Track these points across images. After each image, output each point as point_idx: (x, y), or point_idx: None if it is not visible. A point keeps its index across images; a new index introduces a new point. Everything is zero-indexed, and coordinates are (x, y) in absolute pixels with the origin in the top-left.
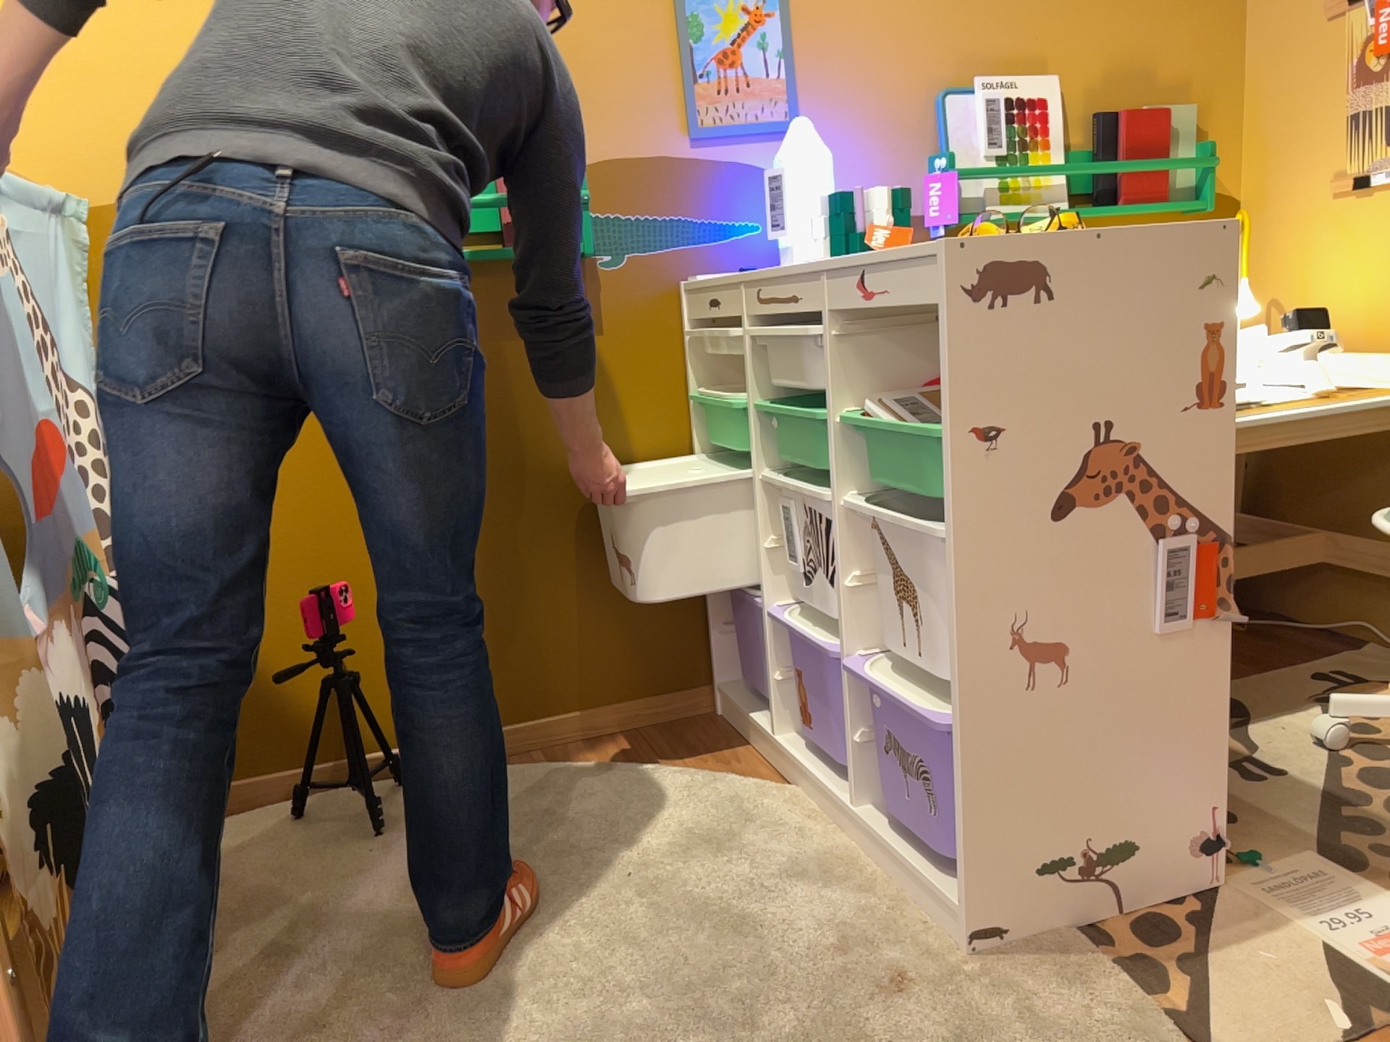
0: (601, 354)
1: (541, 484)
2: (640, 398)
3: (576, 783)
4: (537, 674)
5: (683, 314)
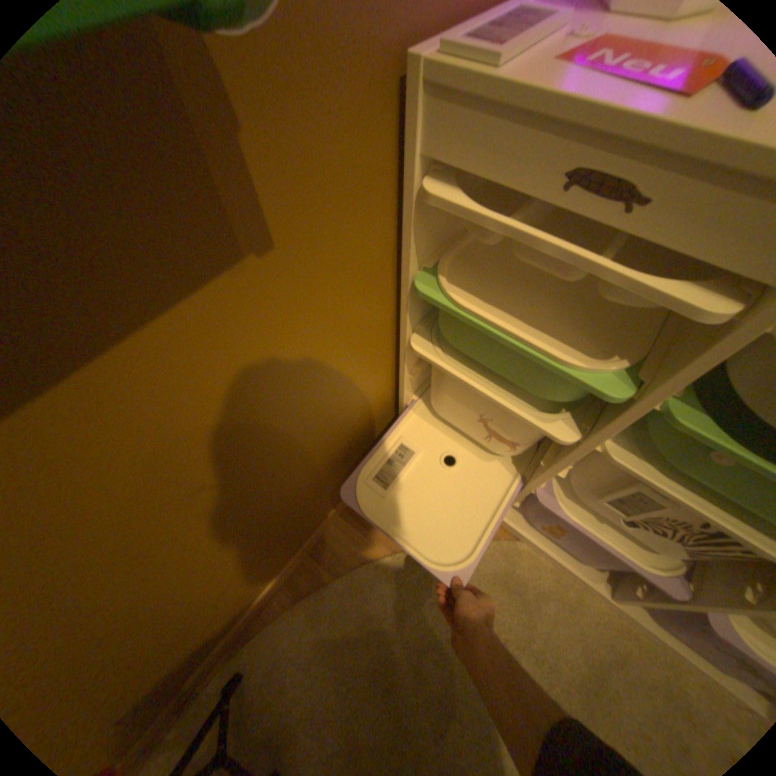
0: (284, 285)
1: (252, 477)
2: (347, 313)
3: (377, 604)
4: (295, 538)
5: (411, 145)
